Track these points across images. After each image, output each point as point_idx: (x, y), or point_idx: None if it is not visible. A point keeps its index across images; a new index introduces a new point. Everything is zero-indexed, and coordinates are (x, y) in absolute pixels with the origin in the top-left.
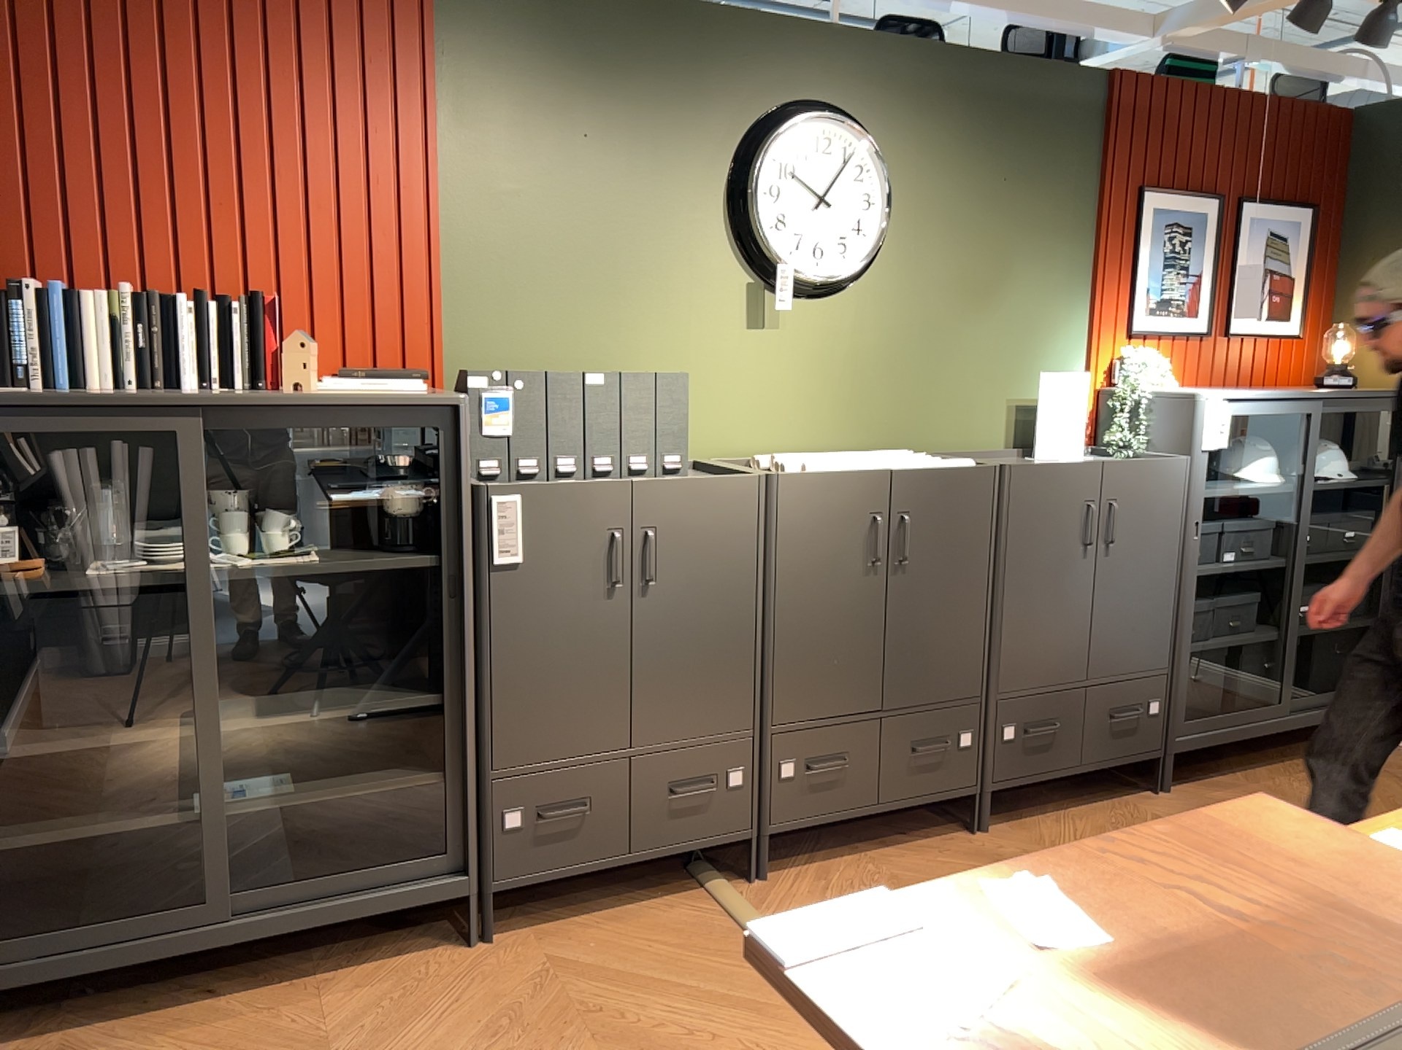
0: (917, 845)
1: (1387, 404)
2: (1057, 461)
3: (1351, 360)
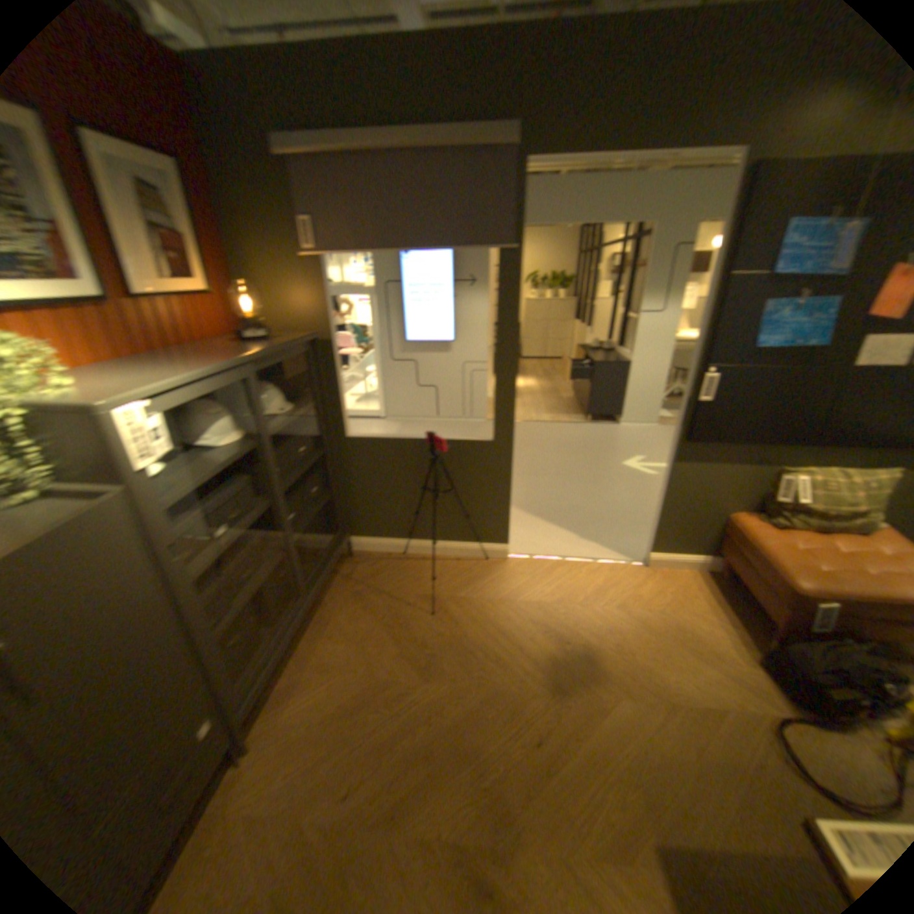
0: None
1: (301, 348)
2: None
3: (260, 309)
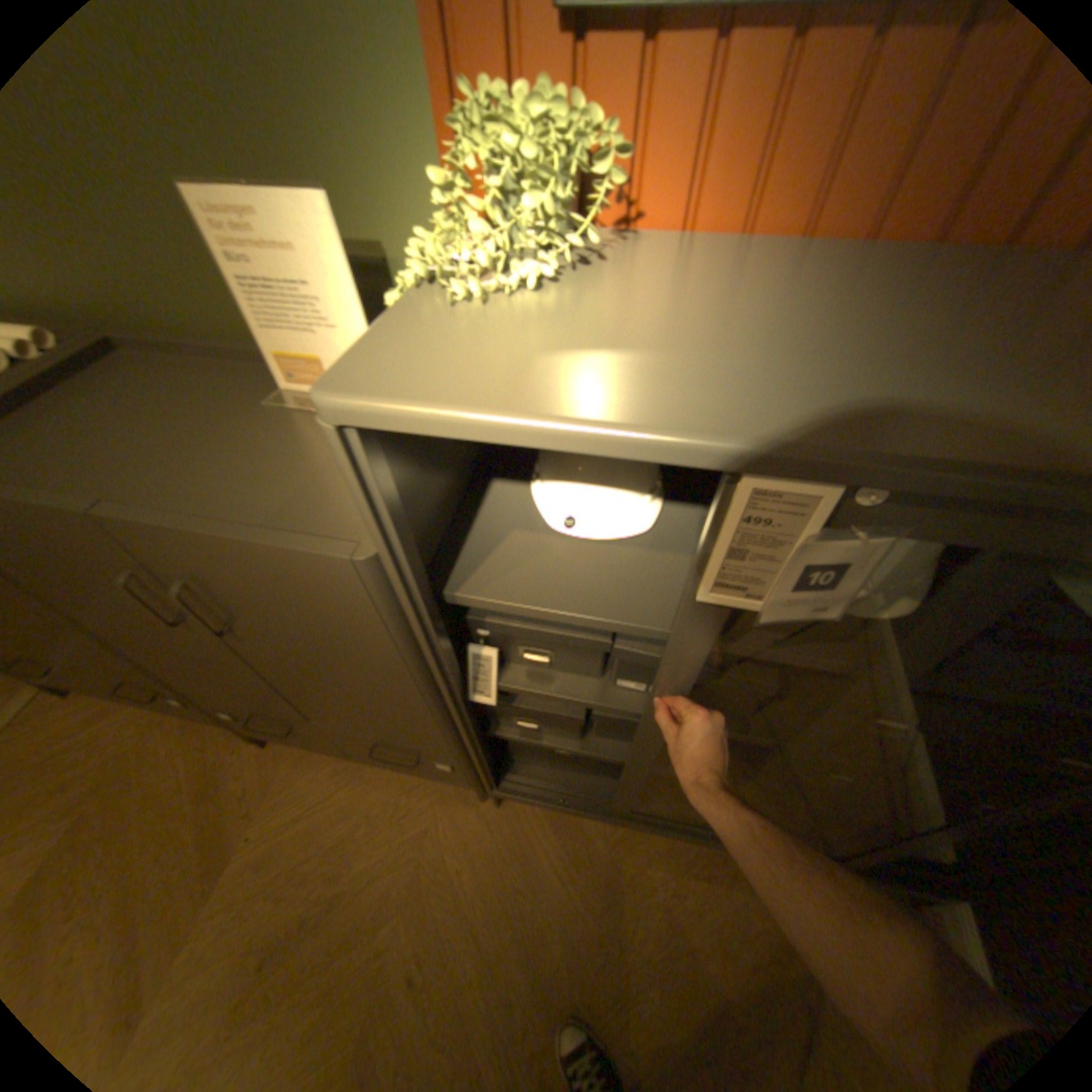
0: (197, 728)
1: None
2: (299, 409)
3: None
